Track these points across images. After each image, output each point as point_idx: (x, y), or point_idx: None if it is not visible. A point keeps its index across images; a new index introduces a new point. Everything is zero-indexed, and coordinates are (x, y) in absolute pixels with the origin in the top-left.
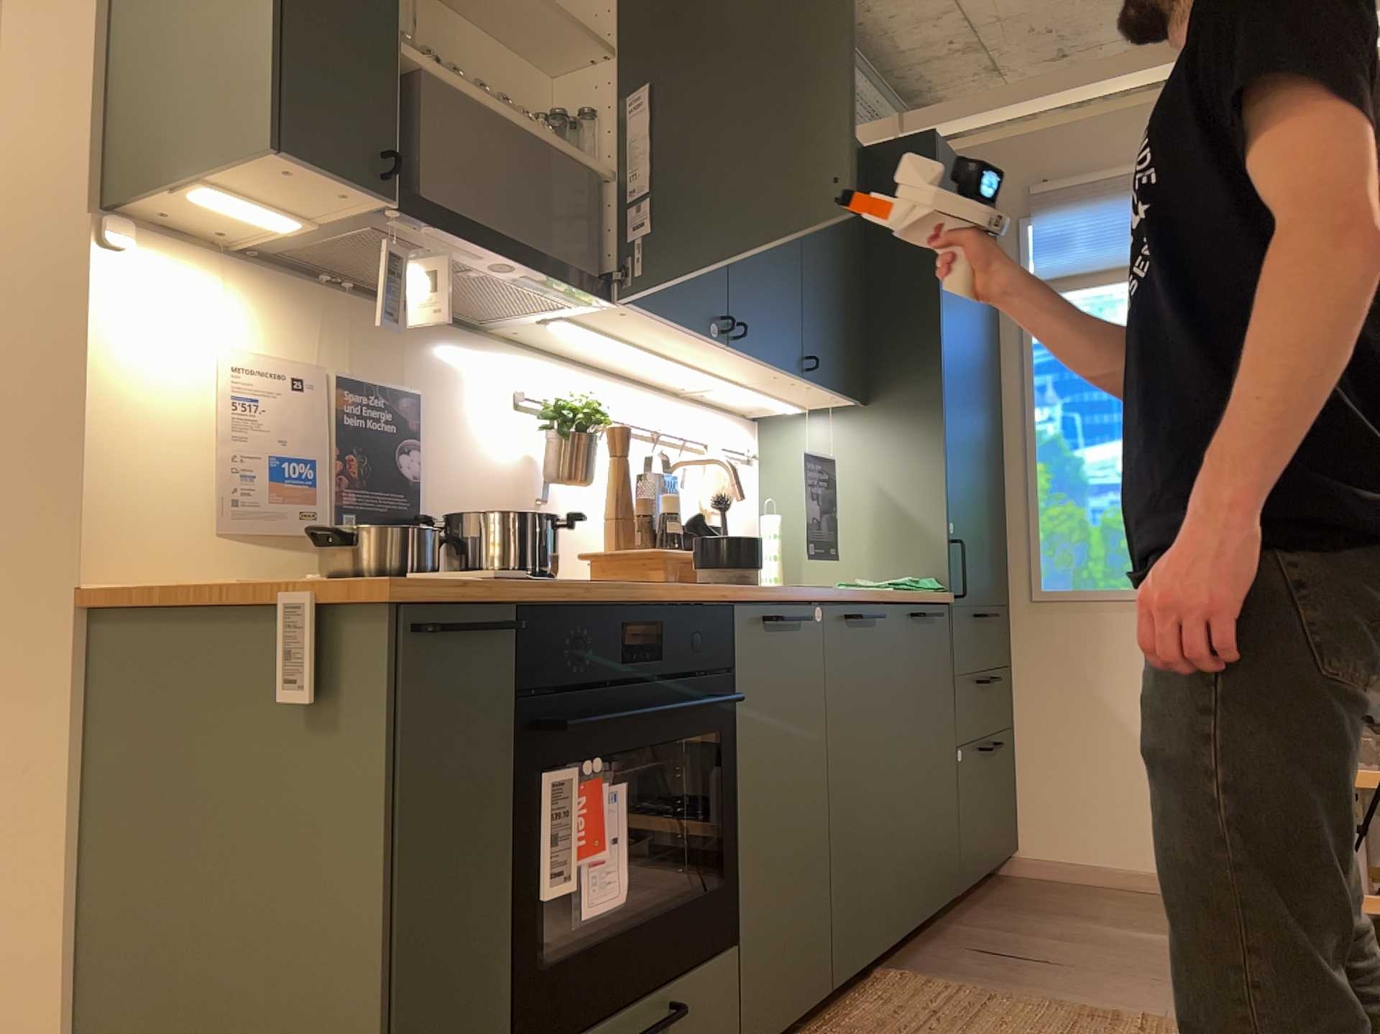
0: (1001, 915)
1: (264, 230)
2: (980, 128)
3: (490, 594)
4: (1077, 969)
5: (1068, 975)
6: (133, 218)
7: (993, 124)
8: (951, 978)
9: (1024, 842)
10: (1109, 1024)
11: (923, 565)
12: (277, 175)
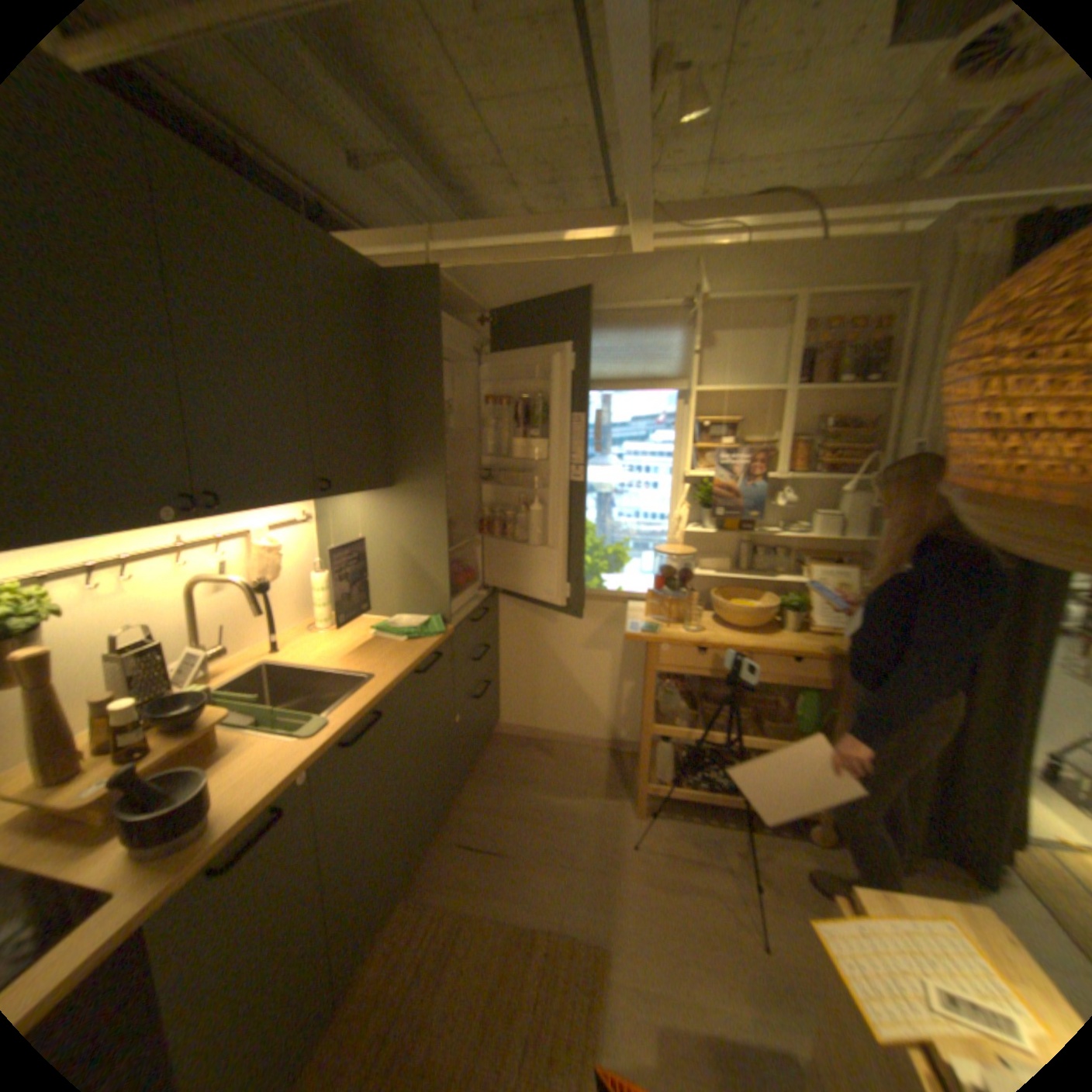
0: (483, 790)
1: None
2: (490, 248)
3: None
4: (517, 865)
5: (511, 875)
6: None
7: (499, 247)
8: (439, 897)
9: (502, 718)
10: (528, 956)
11: (433, 606)
12: None
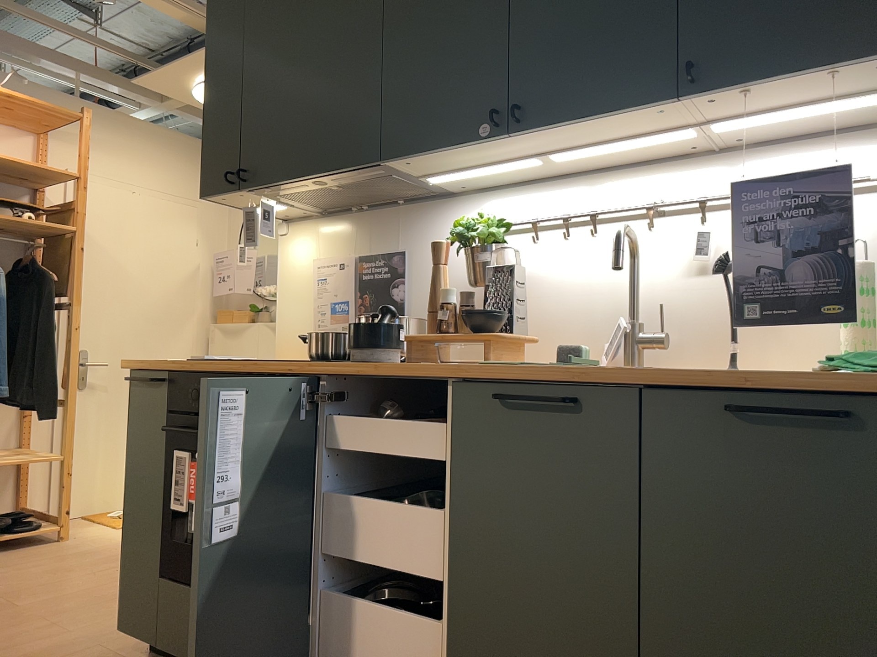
0: None
1: (293, 208)
2: None
3: (154, 366)
4: None
5: None
6: (291, 219)
7: None
8: None
9: None
10: None
11: None
12: (227, 201)
